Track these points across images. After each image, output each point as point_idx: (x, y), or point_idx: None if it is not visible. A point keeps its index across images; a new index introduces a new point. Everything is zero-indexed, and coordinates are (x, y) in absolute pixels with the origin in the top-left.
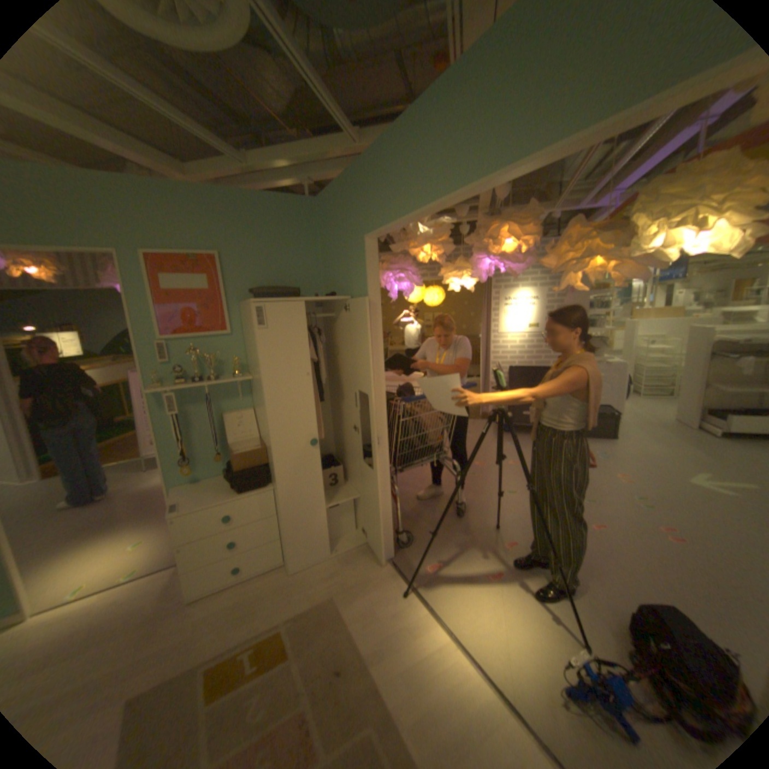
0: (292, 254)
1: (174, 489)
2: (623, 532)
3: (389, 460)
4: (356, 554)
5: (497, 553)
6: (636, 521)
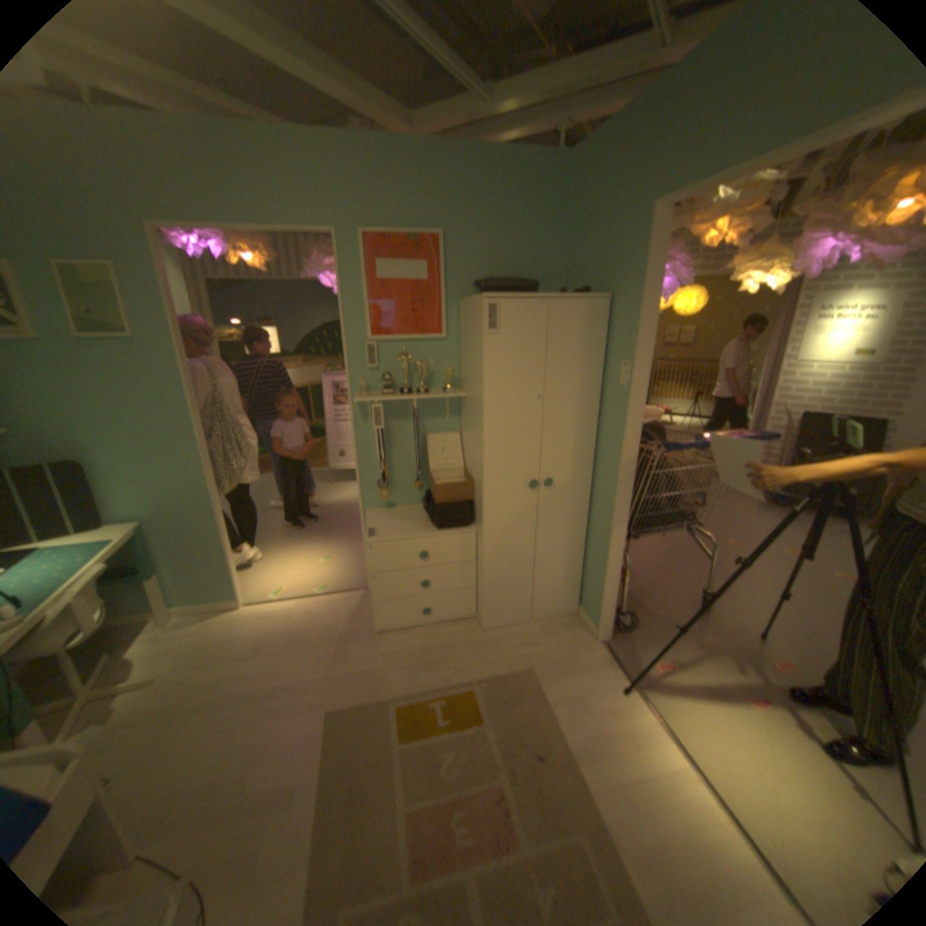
0: (530, 233)
1: (370, 510)
2: None
3: (628, 521)
4: (561, 624)
5: (762, 671)
6: None
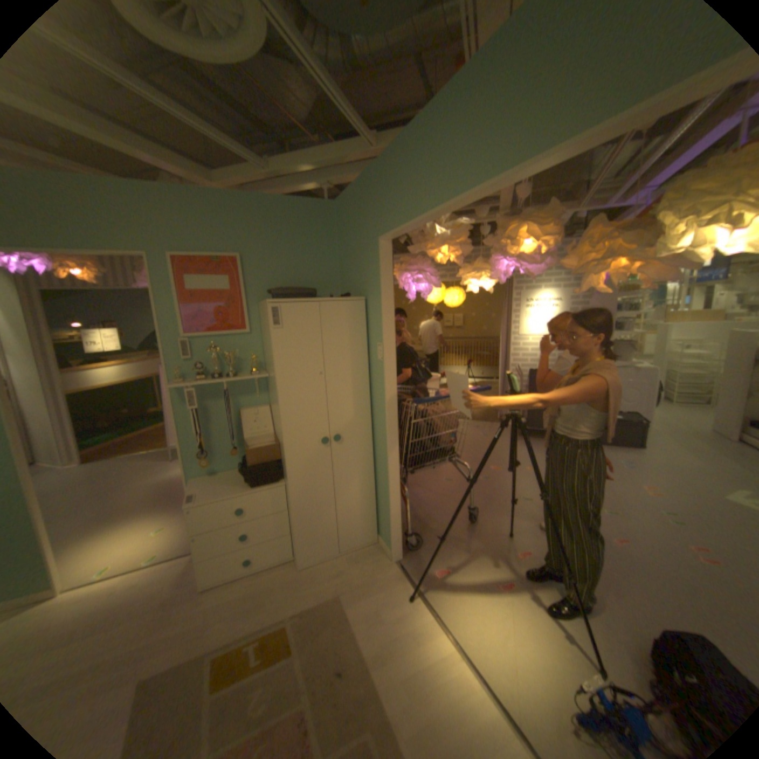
0: (311, 256)
1: (193, 480)
2: (648, 549)
3: (399, 461)
4: (364, 554)
5: (510, 563)
6: (663, 537)
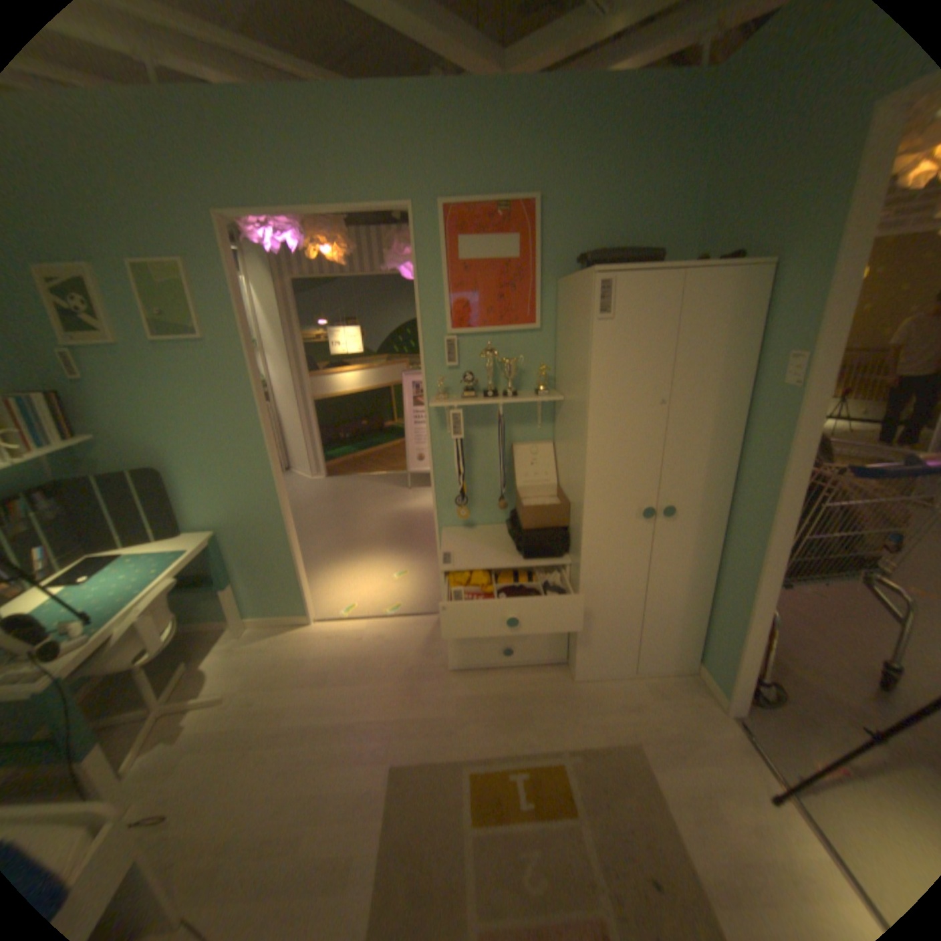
0: (655, 188)
1: (447, 530)
2: None
3: (787, 571)
4: (678, 687)
5: None
6: None
